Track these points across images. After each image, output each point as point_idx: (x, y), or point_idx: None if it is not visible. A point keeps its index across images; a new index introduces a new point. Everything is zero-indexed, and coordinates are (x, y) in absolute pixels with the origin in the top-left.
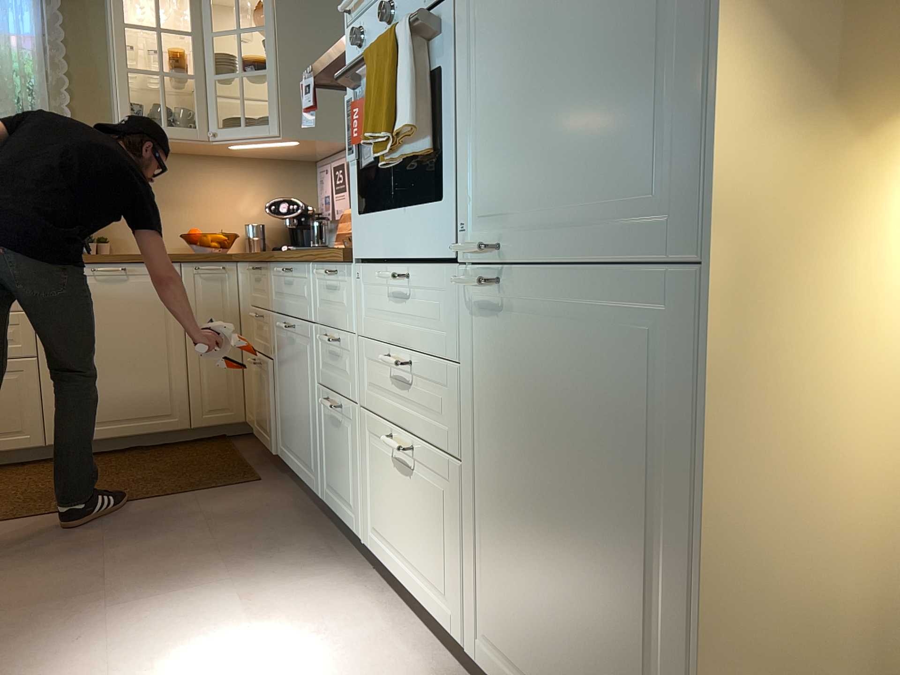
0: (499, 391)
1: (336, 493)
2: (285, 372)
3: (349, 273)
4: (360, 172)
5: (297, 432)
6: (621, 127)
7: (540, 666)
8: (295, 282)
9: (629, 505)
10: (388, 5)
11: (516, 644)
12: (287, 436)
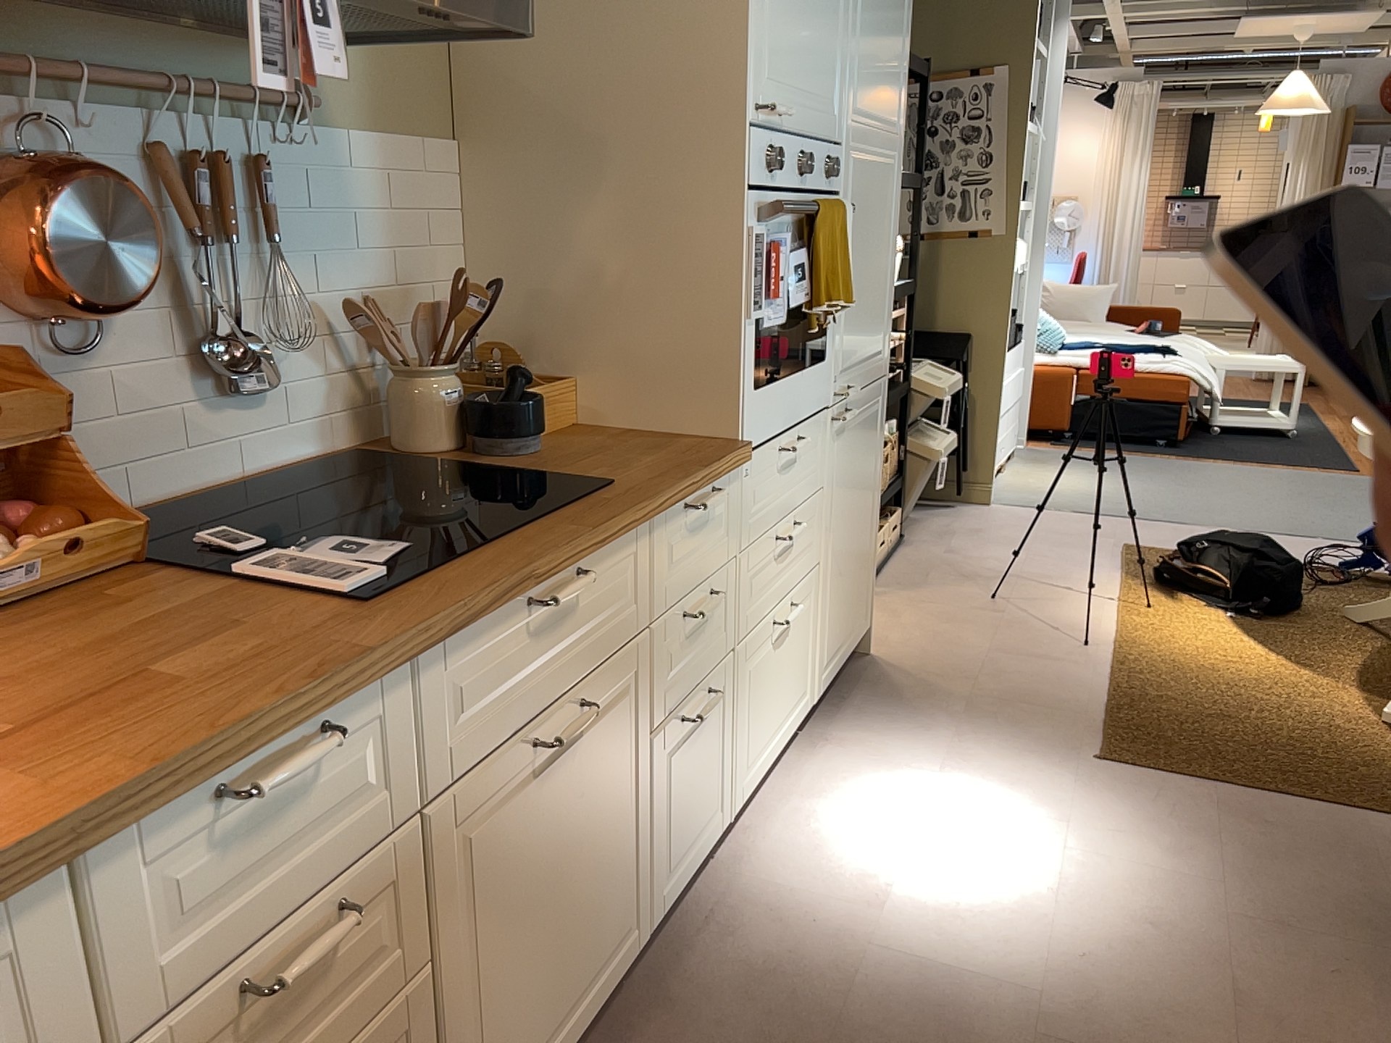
0: (840, 483)
1: (683, 853)
2: (517, 887)
3: (732, 477)
4: (754, 334)
5: (572, 947)
6: (878, 317)
7: (843, 627)
8: (586, 594)
9: (869, 490)
10: (815, 163)
11: (836, 636)
12: (523, 1039)
